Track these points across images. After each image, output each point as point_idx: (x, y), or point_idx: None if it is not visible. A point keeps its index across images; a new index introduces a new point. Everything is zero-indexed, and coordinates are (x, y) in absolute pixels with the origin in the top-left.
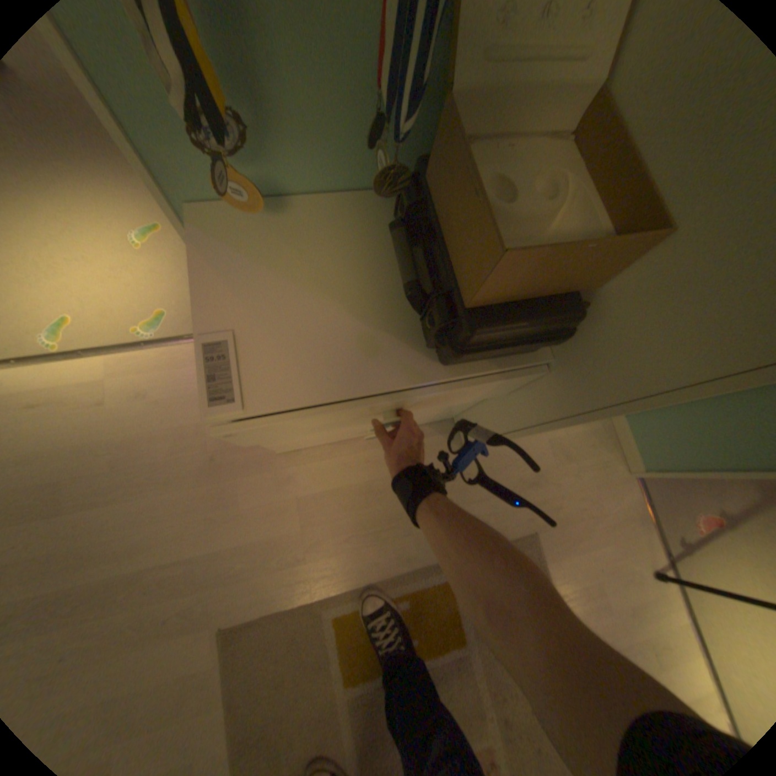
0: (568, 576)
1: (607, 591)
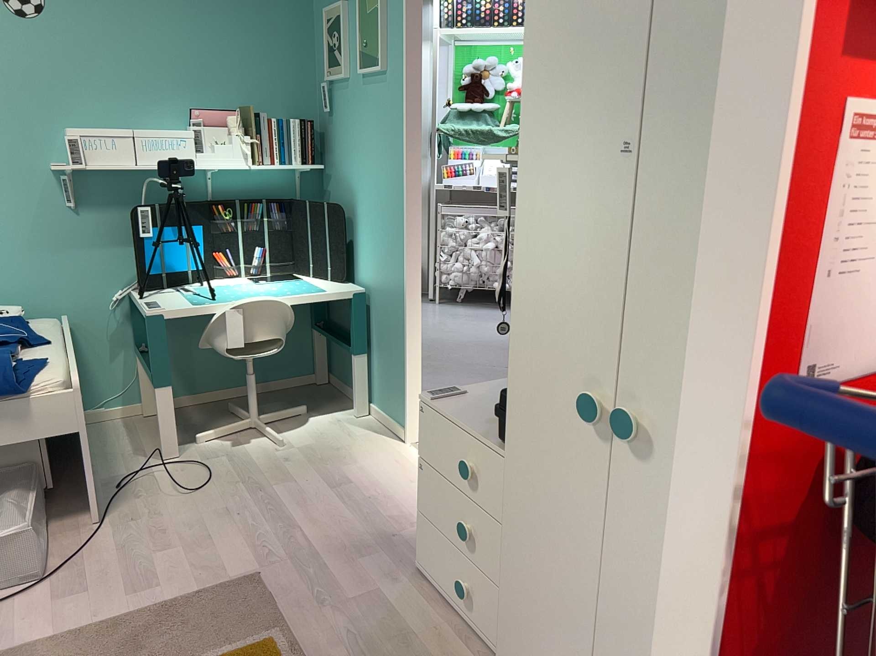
0: None
1: None
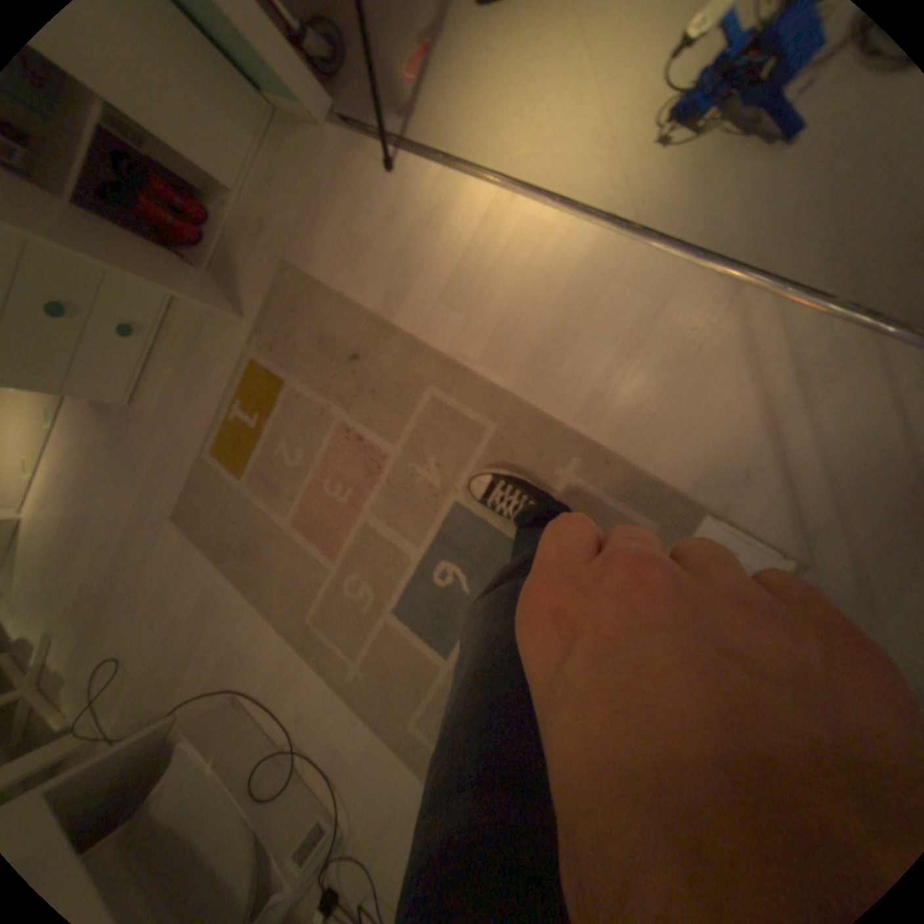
0: (322, 258)
1: (358, 231)
